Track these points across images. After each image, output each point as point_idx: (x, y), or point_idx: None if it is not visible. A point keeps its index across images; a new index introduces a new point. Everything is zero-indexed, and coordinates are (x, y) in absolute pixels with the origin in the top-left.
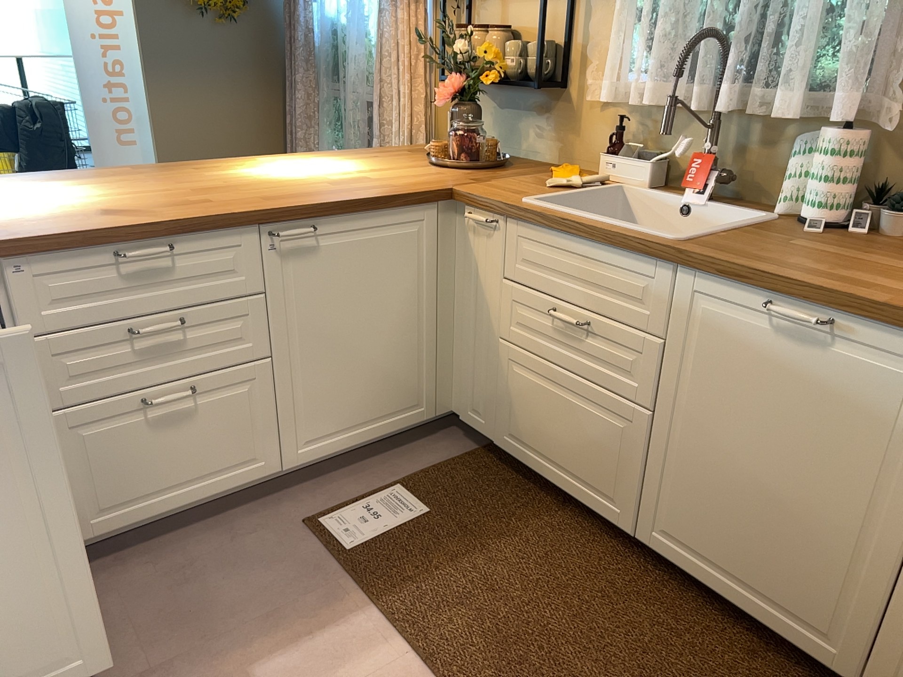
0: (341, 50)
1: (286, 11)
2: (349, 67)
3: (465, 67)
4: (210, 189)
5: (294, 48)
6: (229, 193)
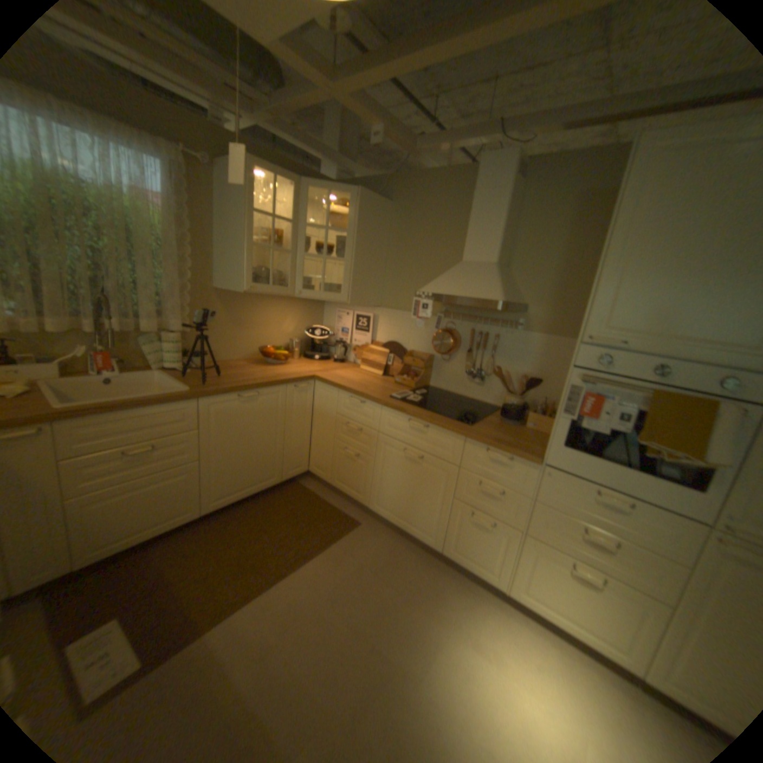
0: None
1: None
2: None
3: None
4: None
5: None
6: None
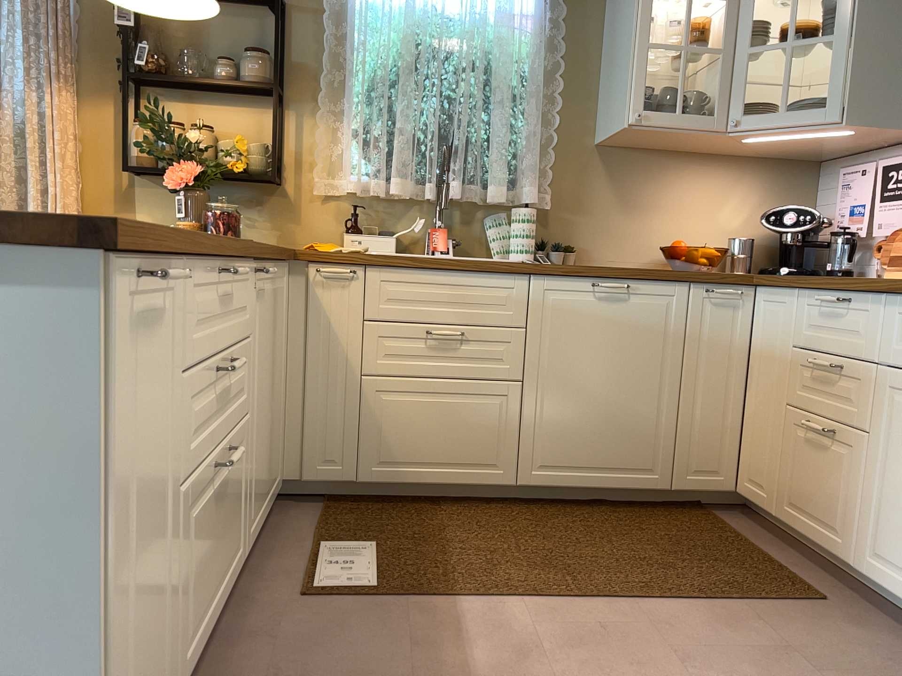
0: None
1: None
2: None
3: (195, 156)
4: None
5: None
6: None
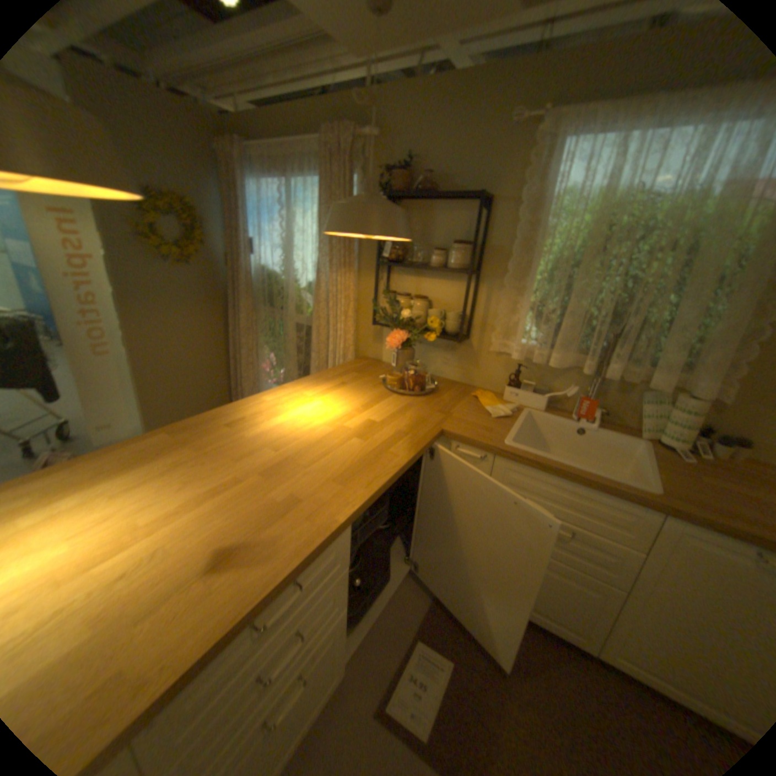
0: (275, 288)
1: (222, 255)
2: (281, 299)
3: (406, 324)
4: (272, 469)
5: (233, 282)
6: (297, 476)
